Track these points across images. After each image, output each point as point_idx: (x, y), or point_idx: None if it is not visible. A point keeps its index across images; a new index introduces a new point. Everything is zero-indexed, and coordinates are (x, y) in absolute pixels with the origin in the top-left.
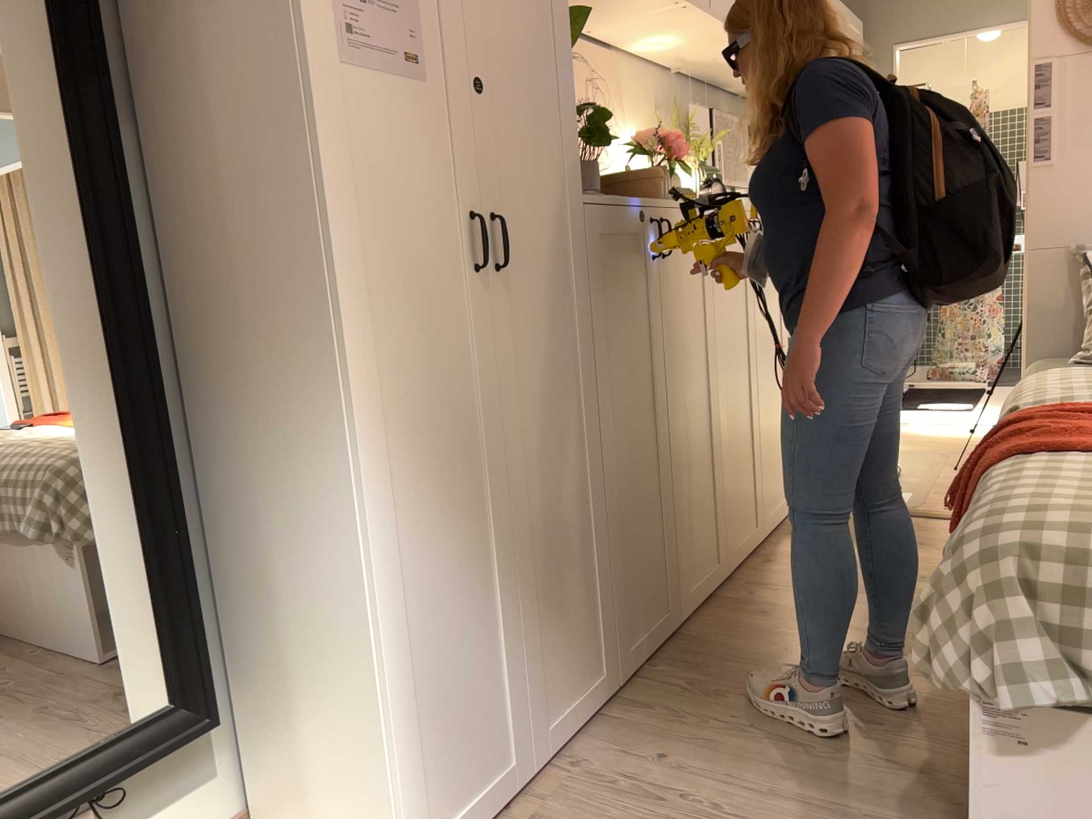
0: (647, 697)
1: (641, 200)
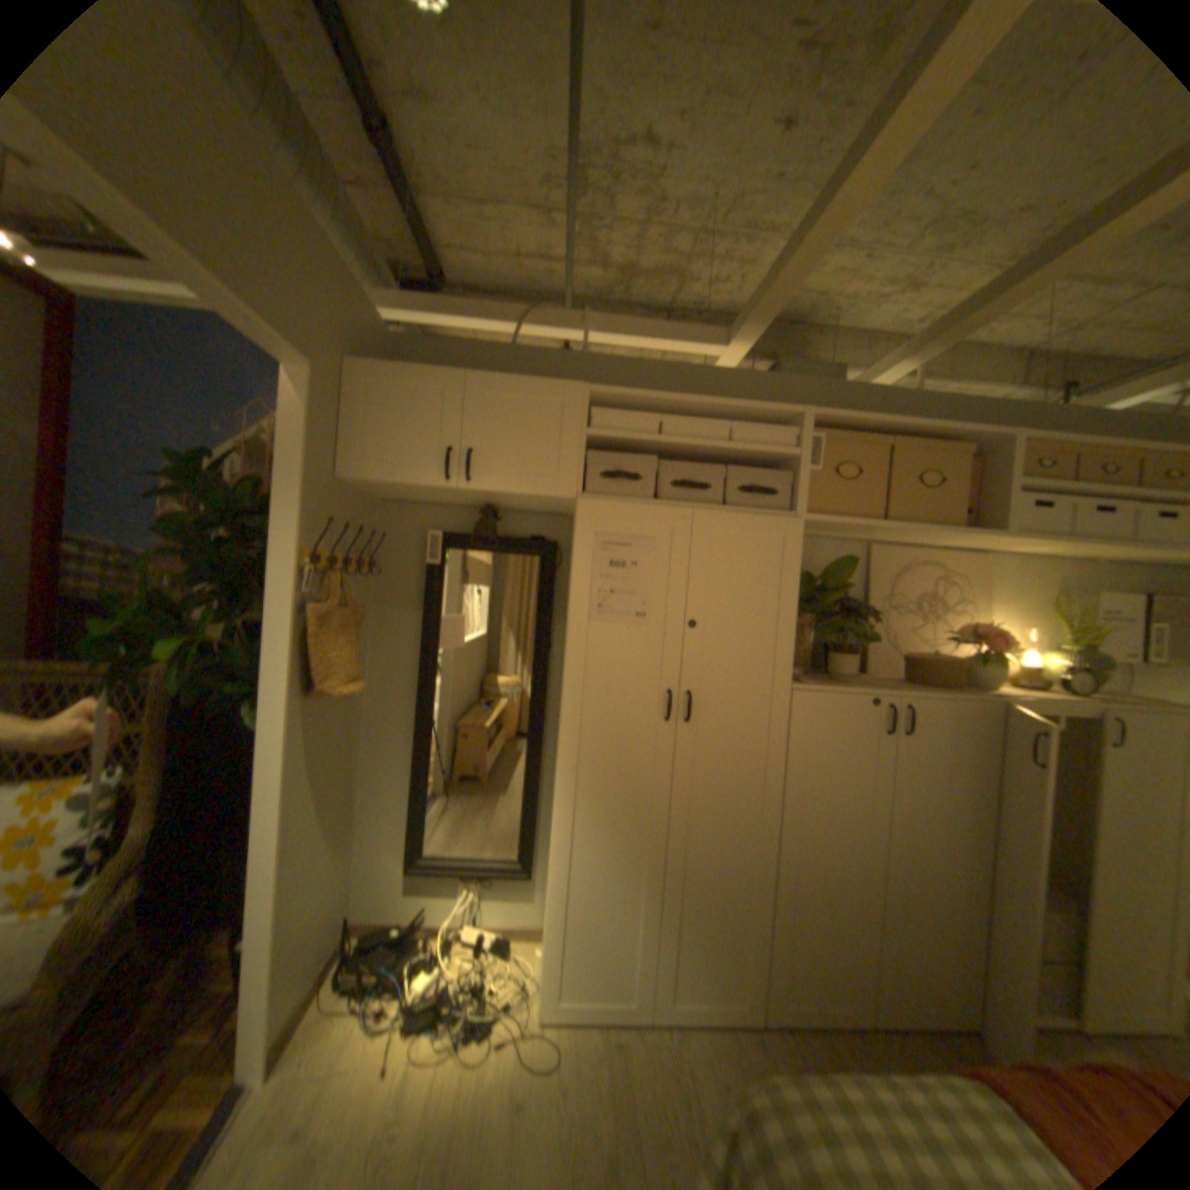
0: (776, 1057)
1: (884, 691)
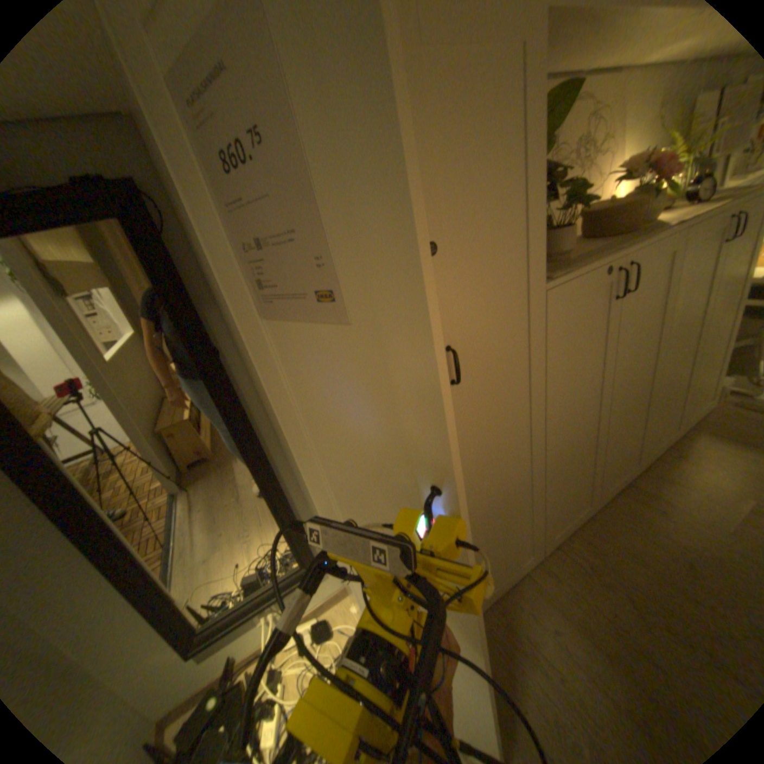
0: (561, 574)
1: (612, 254)
